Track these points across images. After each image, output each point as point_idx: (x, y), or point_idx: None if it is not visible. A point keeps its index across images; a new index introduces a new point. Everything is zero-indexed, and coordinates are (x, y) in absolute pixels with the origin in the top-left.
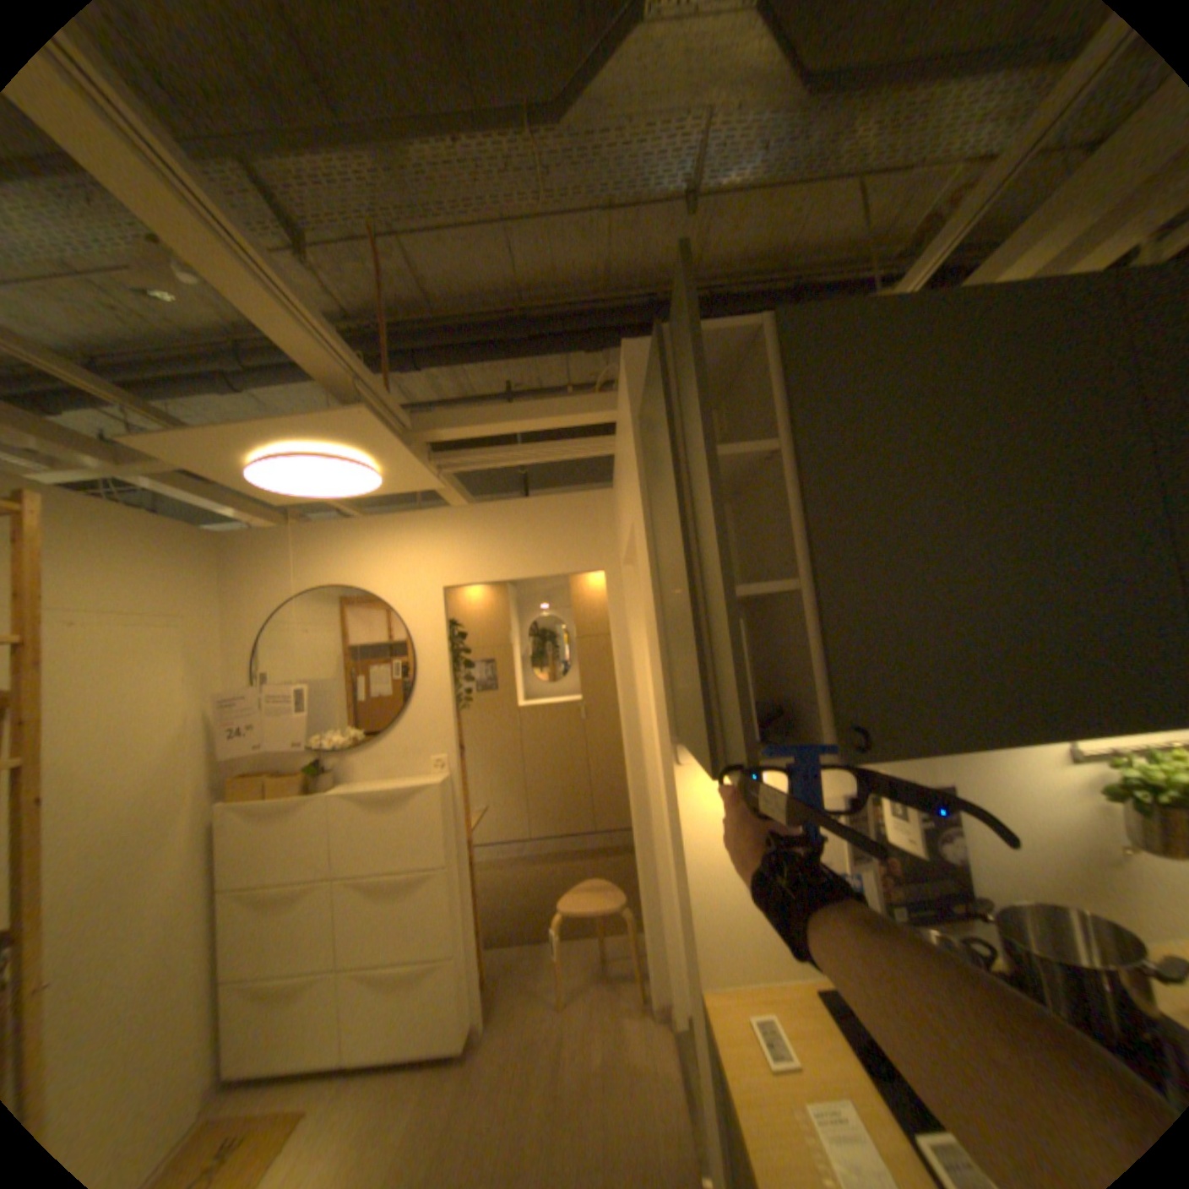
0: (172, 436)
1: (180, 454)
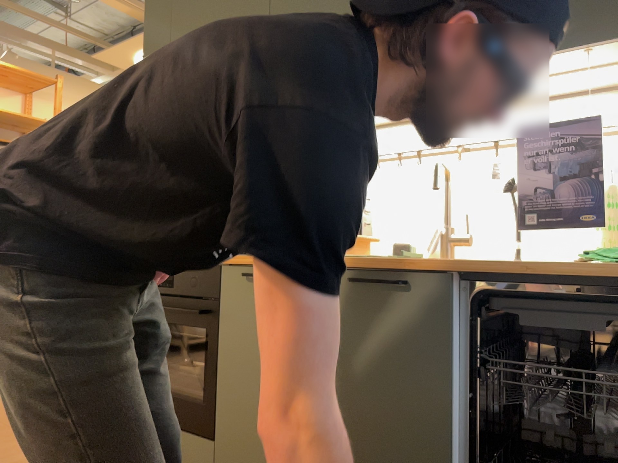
0: (107, 54)
1: (115, 62)
